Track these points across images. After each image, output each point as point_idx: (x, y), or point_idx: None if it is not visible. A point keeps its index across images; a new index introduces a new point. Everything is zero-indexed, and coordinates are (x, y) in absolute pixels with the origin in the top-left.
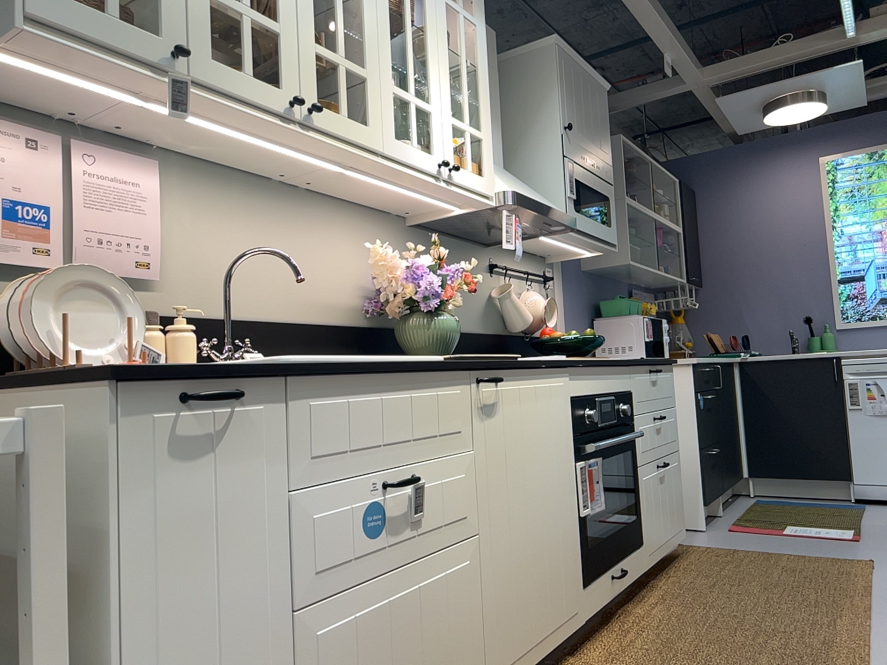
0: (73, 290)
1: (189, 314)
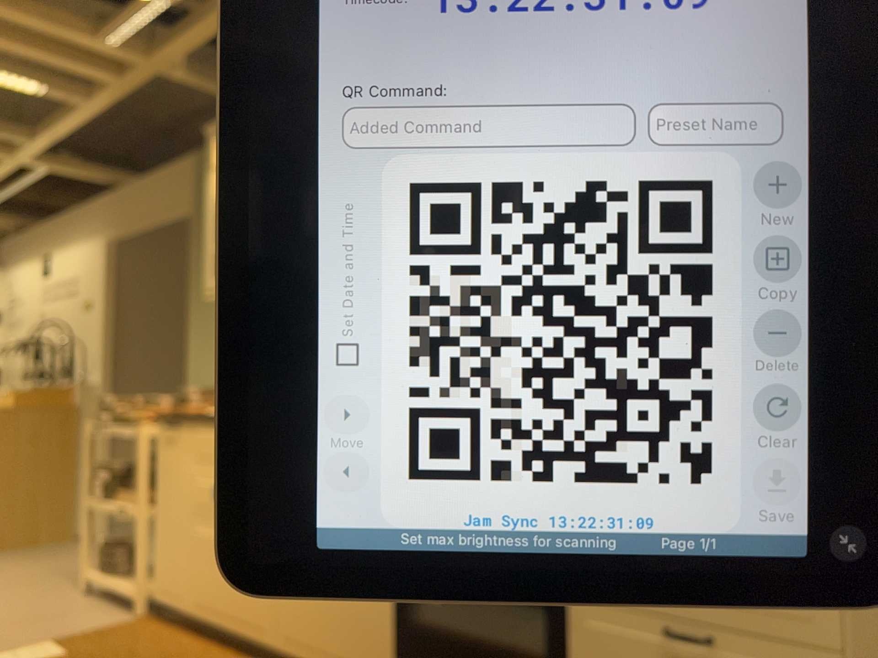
0: None
1: None
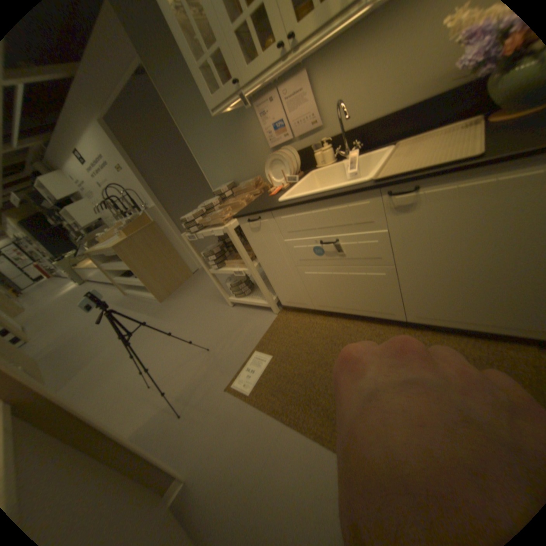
0: (277, 160)
1: (341, 132)
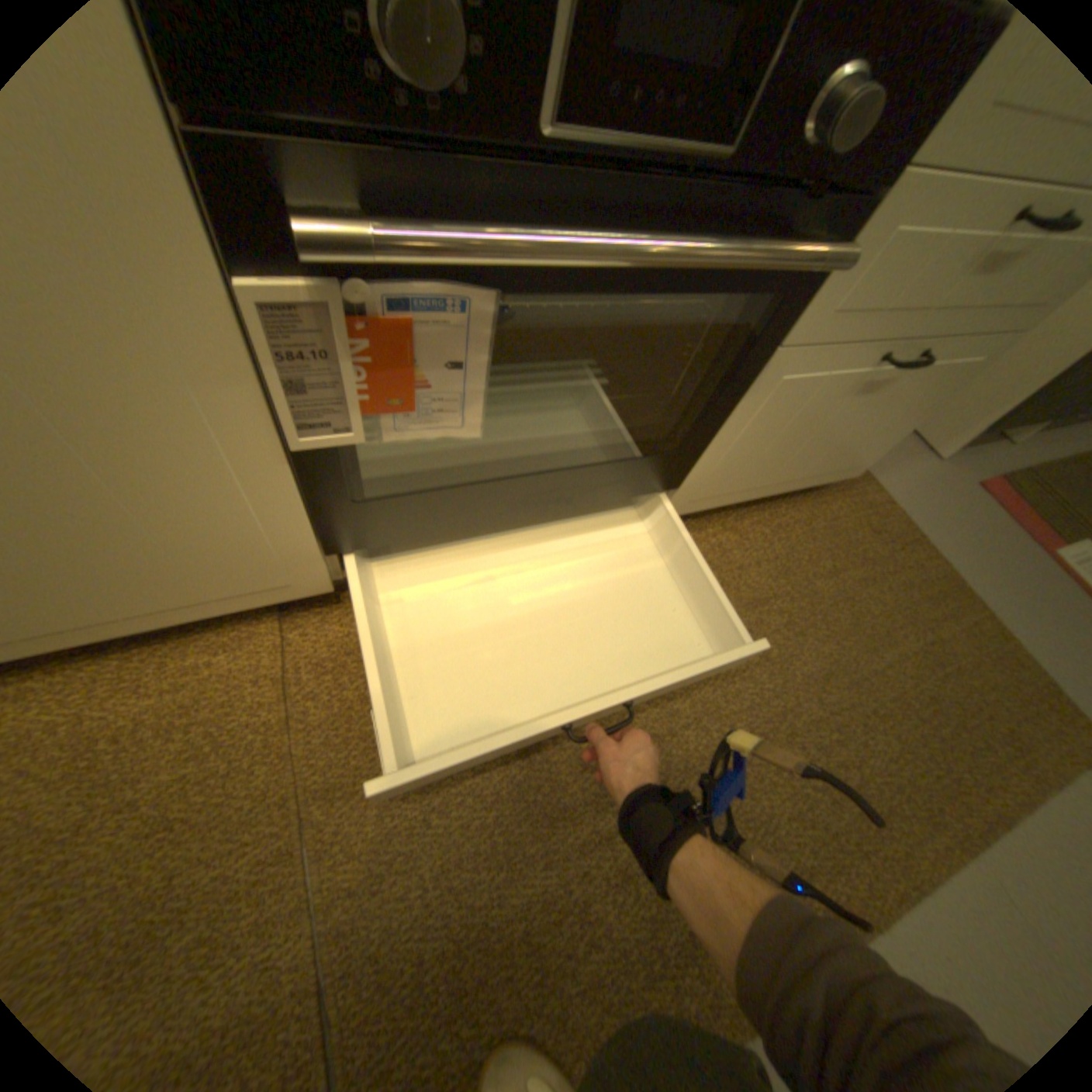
0: None
1: None
